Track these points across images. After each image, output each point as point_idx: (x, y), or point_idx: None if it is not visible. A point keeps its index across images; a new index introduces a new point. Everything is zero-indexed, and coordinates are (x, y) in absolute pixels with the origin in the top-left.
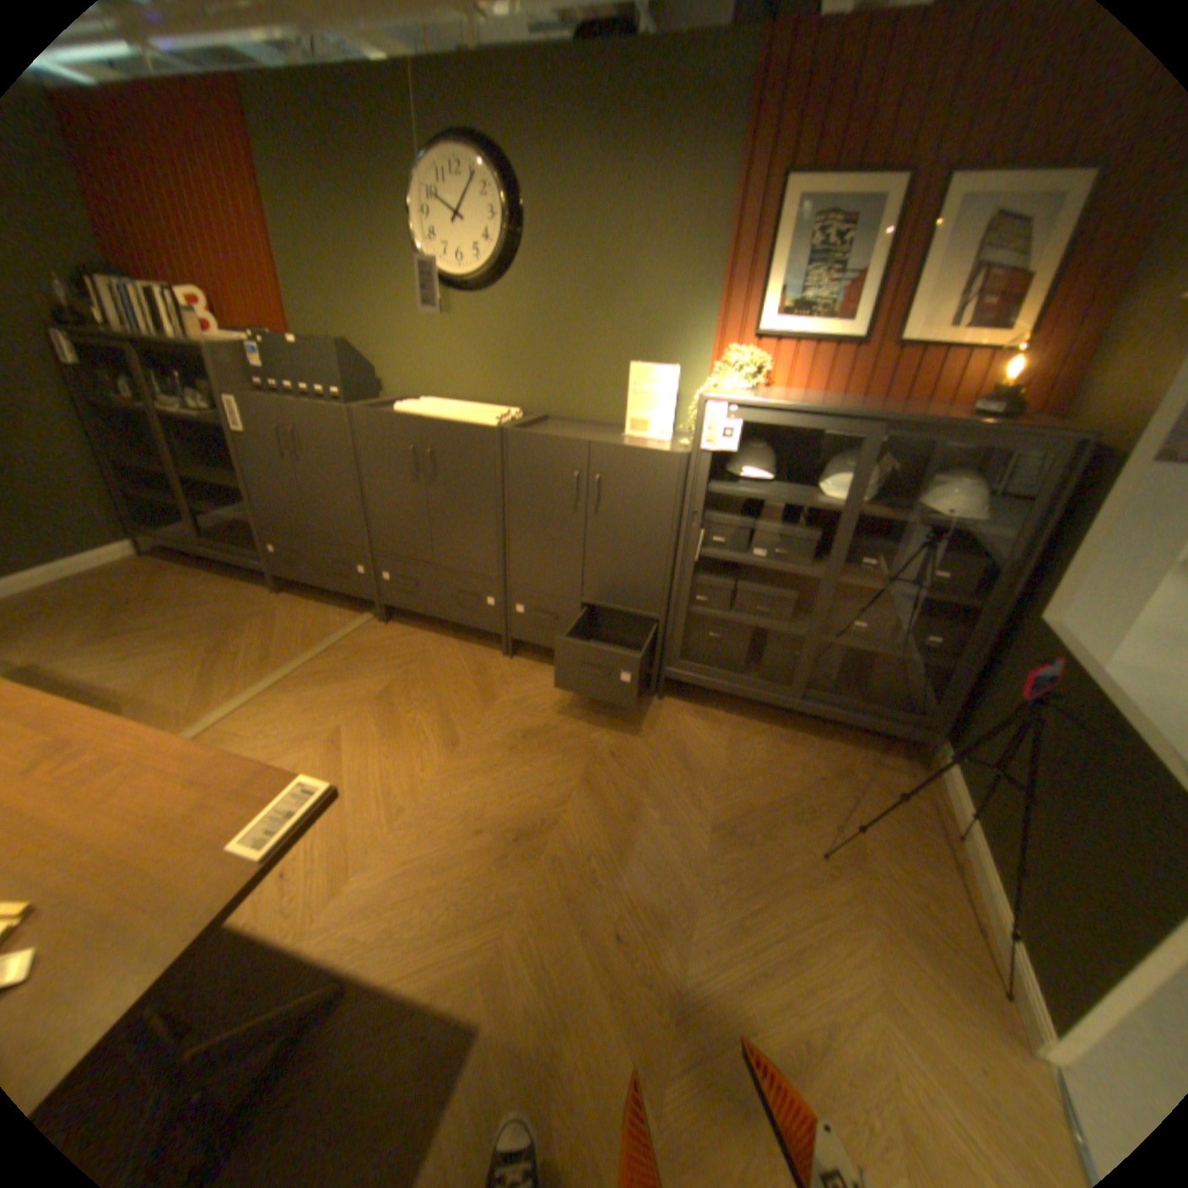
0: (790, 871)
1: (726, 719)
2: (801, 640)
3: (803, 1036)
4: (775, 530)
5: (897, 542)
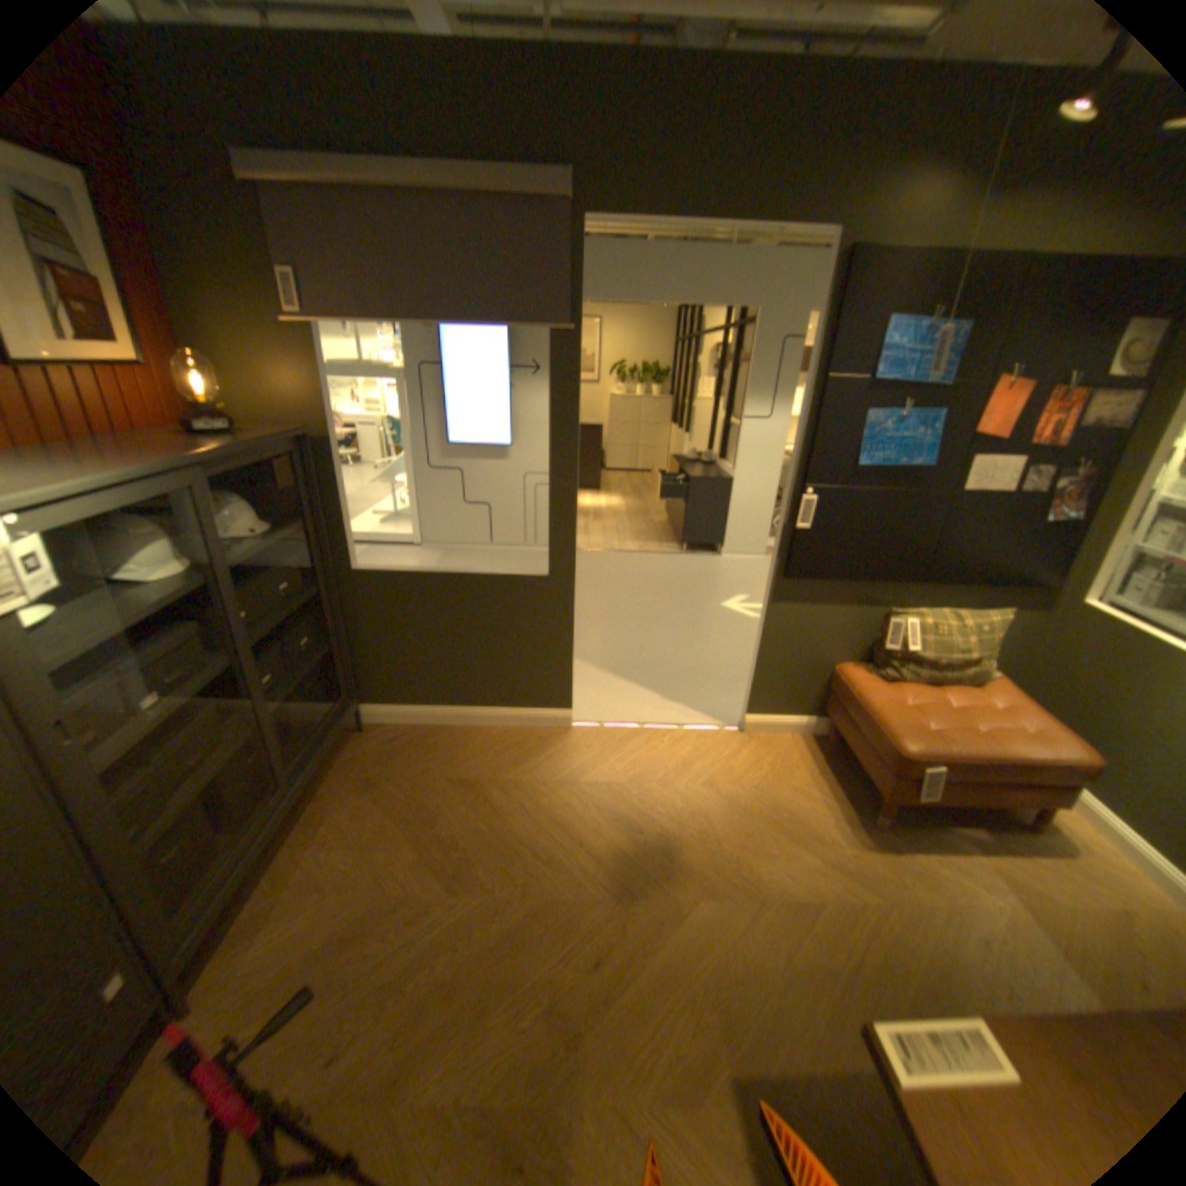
0: (486, 829)
1: (260, 900)
2: (244, 743)
3: (608, 823)
4: (150, 656)
5: (238, 582)
